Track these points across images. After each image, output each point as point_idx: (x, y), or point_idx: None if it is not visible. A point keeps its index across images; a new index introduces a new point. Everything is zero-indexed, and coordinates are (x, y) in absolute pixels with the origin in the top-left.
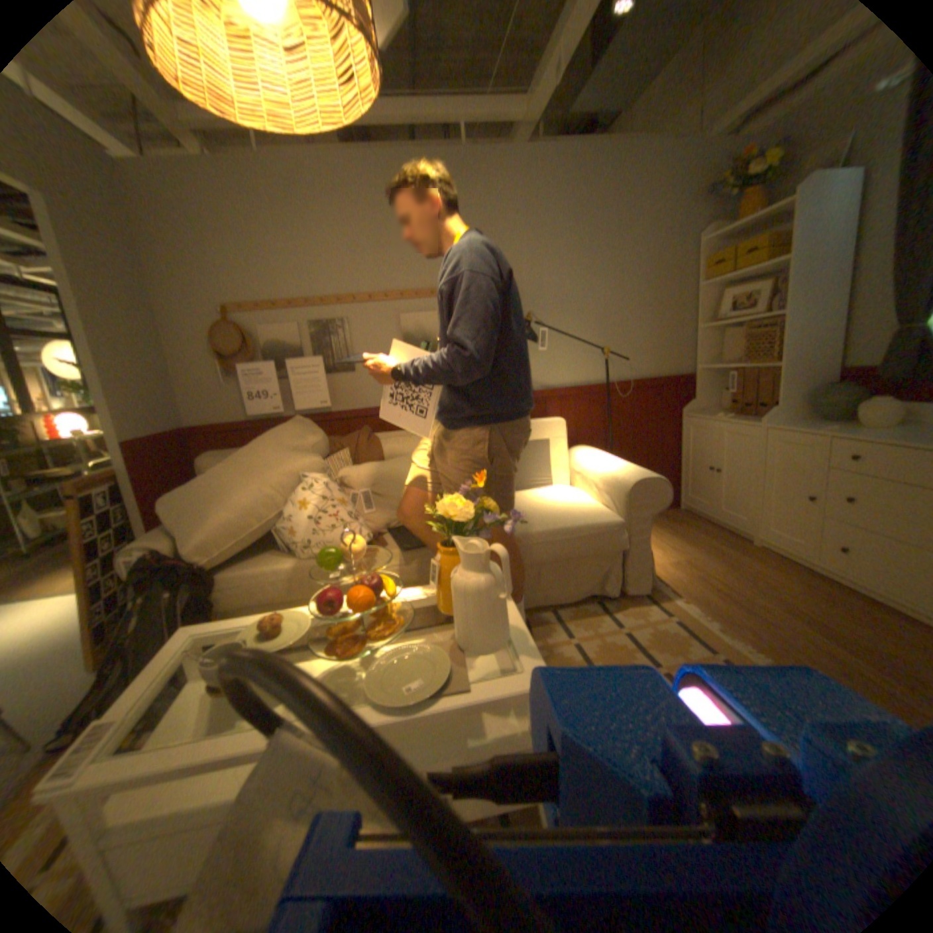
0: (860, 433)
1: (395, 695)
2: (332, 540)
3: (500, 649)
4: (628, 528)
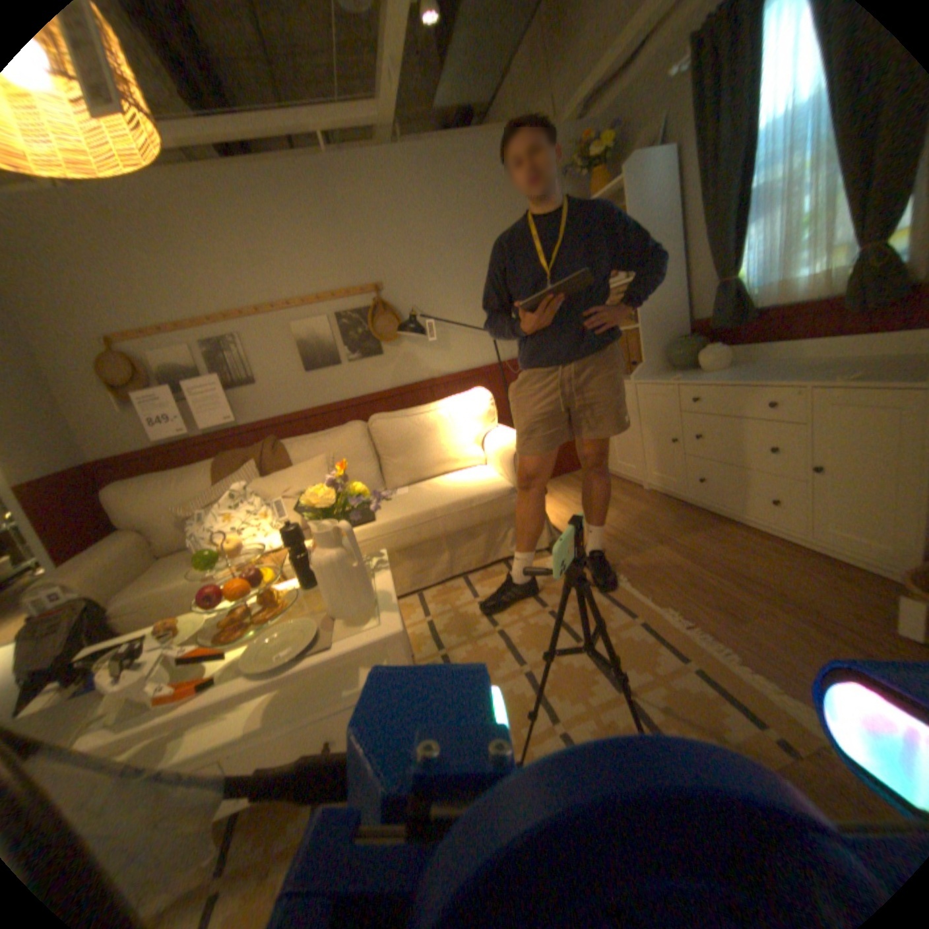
0: (697, 378)
1: (266, 663)
2: (238, 546)
3: (365, 610)
4: (517, 491)
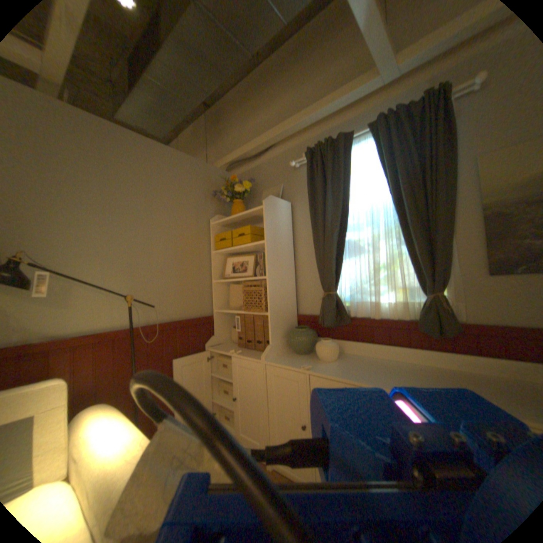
0: (325, 370)
1: None
2: None
3: None
4: None
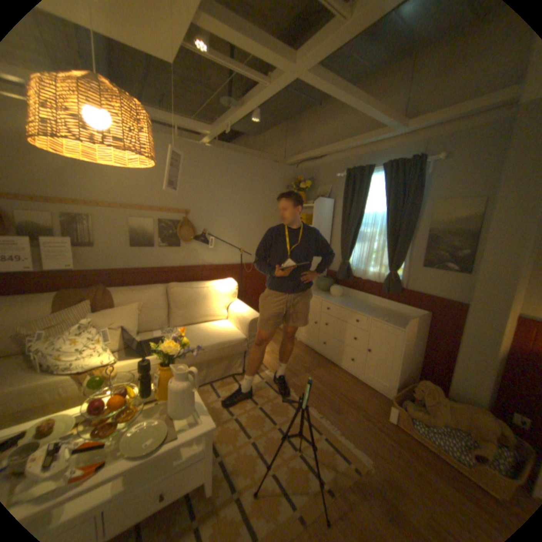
0: (329, 299)
1: (139, 451)
2: (79, 364)
3: (191, 415)
4: (247, 341)
